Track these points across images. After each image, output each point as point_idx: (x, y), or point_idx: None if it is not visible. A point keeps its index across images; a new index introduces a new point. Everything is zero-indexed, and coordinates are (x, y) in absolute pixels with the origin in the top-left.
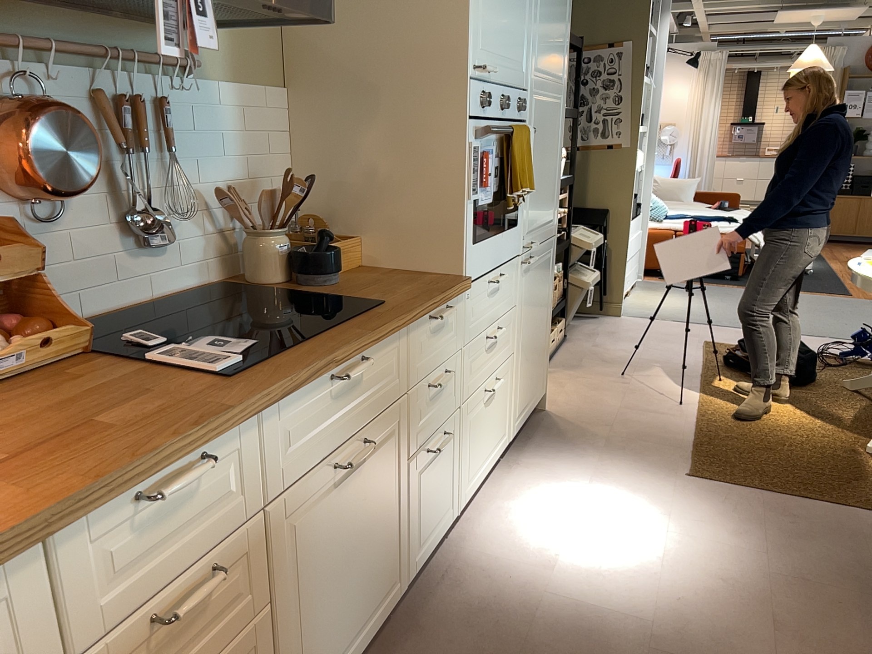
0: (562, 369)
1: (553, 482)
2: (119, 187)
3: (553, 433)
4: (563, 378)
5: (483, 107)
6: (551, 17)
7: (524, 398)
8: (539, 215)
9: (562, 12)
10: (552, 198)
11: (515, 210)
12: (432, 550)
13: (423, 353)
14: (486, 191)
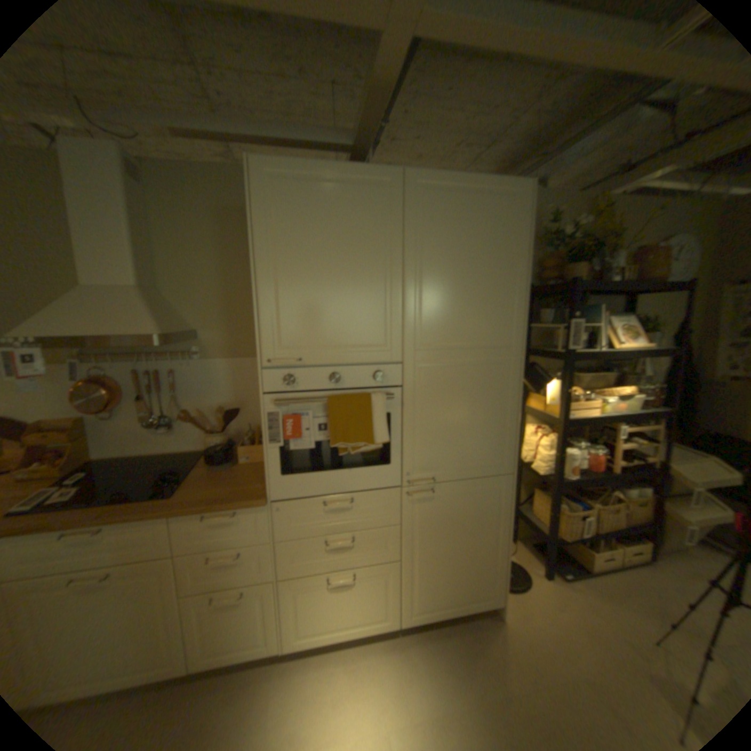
0: (592, 594)
1: (396, 693)
2: (138, 407)
3: (473, 650)
4: (577, 603)
5: (288, 383)
6: (455, 297)
7: (433, 602)
8: (450, 457)
9: (493, 286)
10: (490, 443)
11: (387, 452)
12: (233, 663)
13: (198, 537)
14: (302, 440)
